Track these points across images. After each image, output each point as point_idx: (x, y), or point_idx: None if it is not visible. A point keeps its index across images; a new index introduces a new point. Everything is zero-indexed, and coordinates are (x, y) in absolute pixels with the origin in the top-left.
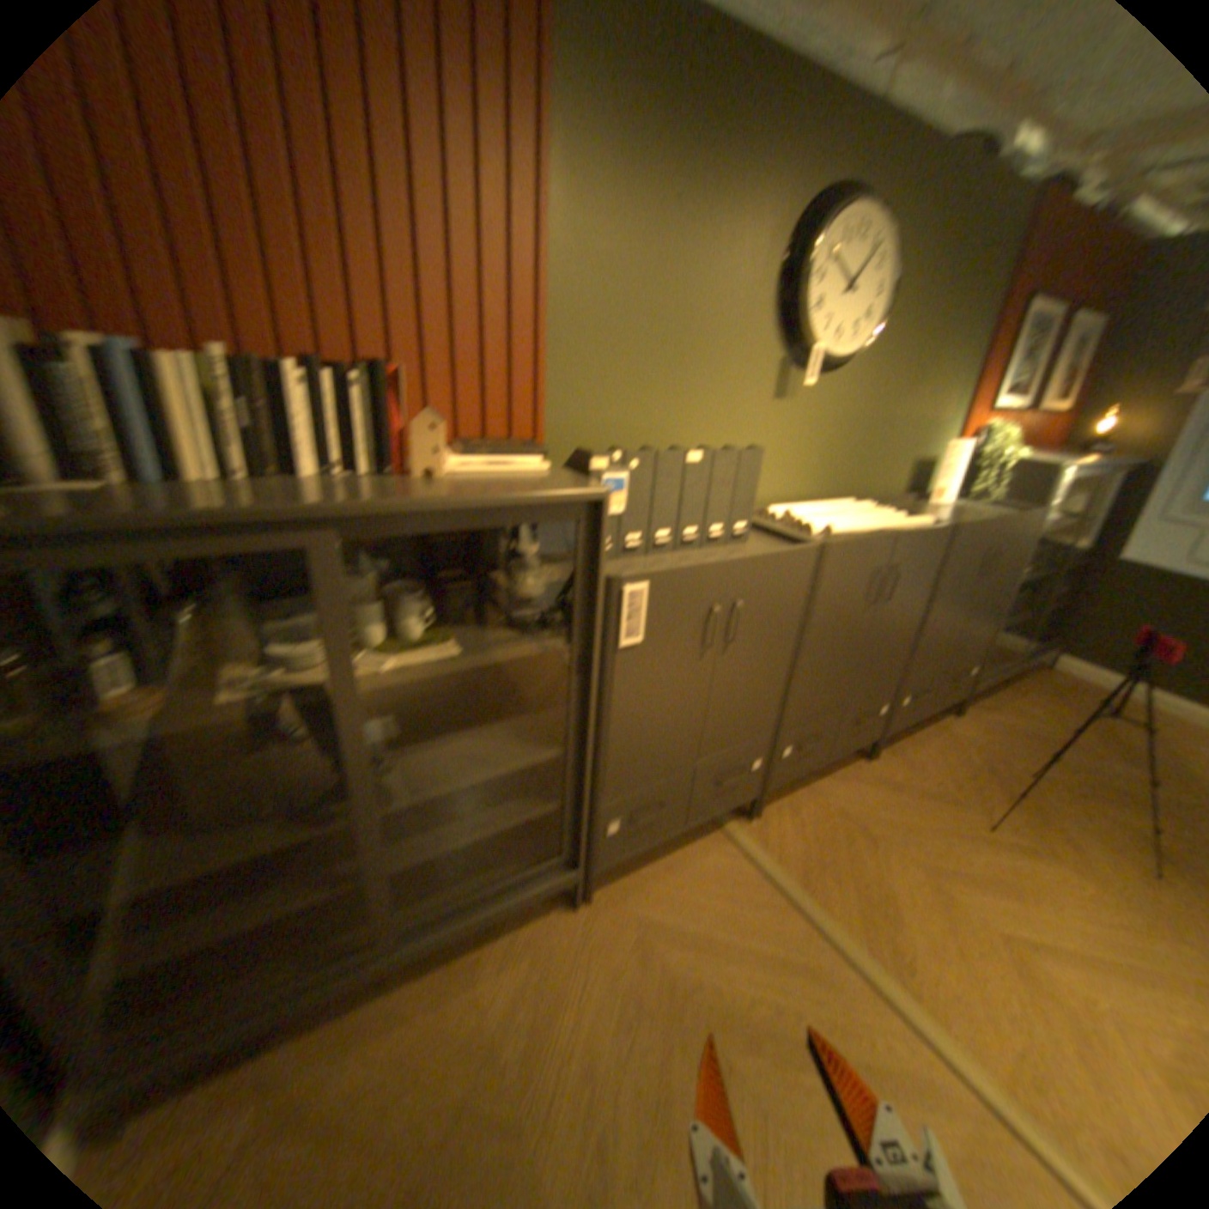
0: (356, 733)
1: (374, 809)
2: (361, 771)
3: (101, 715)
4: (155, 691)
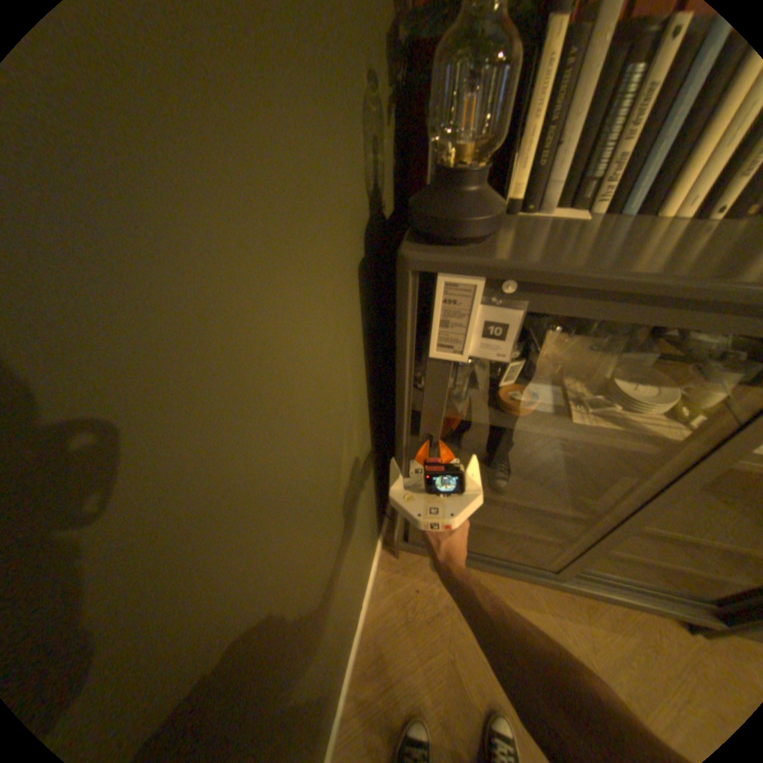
0: (671, 490)
1: (616, 518)
2: (646, 510)
3: (506, 404)
4: (534, 392)
